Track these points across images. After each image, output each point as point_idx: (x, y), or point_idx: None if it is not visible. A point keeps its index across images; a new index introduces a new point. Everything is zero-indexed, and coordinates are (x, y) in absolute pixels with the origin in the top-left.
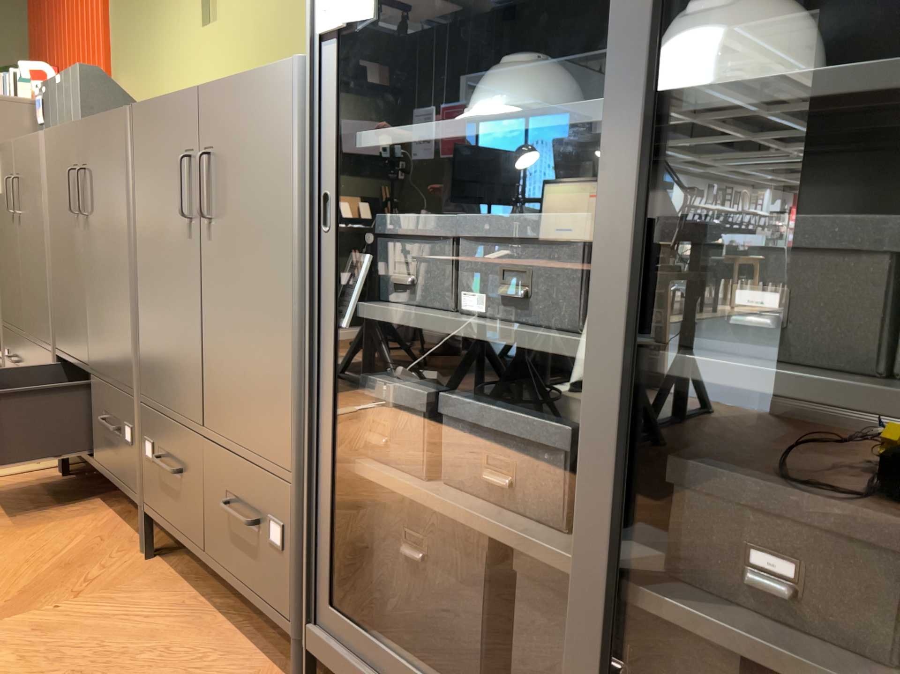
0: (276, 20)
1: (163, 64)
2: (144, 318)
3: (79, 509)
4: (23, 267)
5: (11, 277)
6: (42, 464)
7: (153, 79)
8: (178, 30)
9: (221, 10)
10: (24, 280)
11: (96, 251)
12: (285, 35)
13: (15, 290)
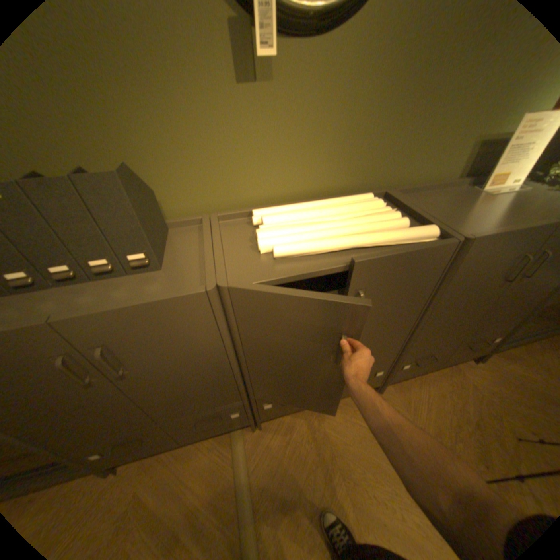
0: (379, 98)
1: (120, 116)
2: (427, 331)
3: (315, 420)
4: (145, 397)
5: (91, 418)
6: (240, 441)
7: (91, 136)
8: (162, 70)
9: (283, 66)
10: (150, 403)
11: (364, 328)
12: (388, 114)
13: (113, 419)
